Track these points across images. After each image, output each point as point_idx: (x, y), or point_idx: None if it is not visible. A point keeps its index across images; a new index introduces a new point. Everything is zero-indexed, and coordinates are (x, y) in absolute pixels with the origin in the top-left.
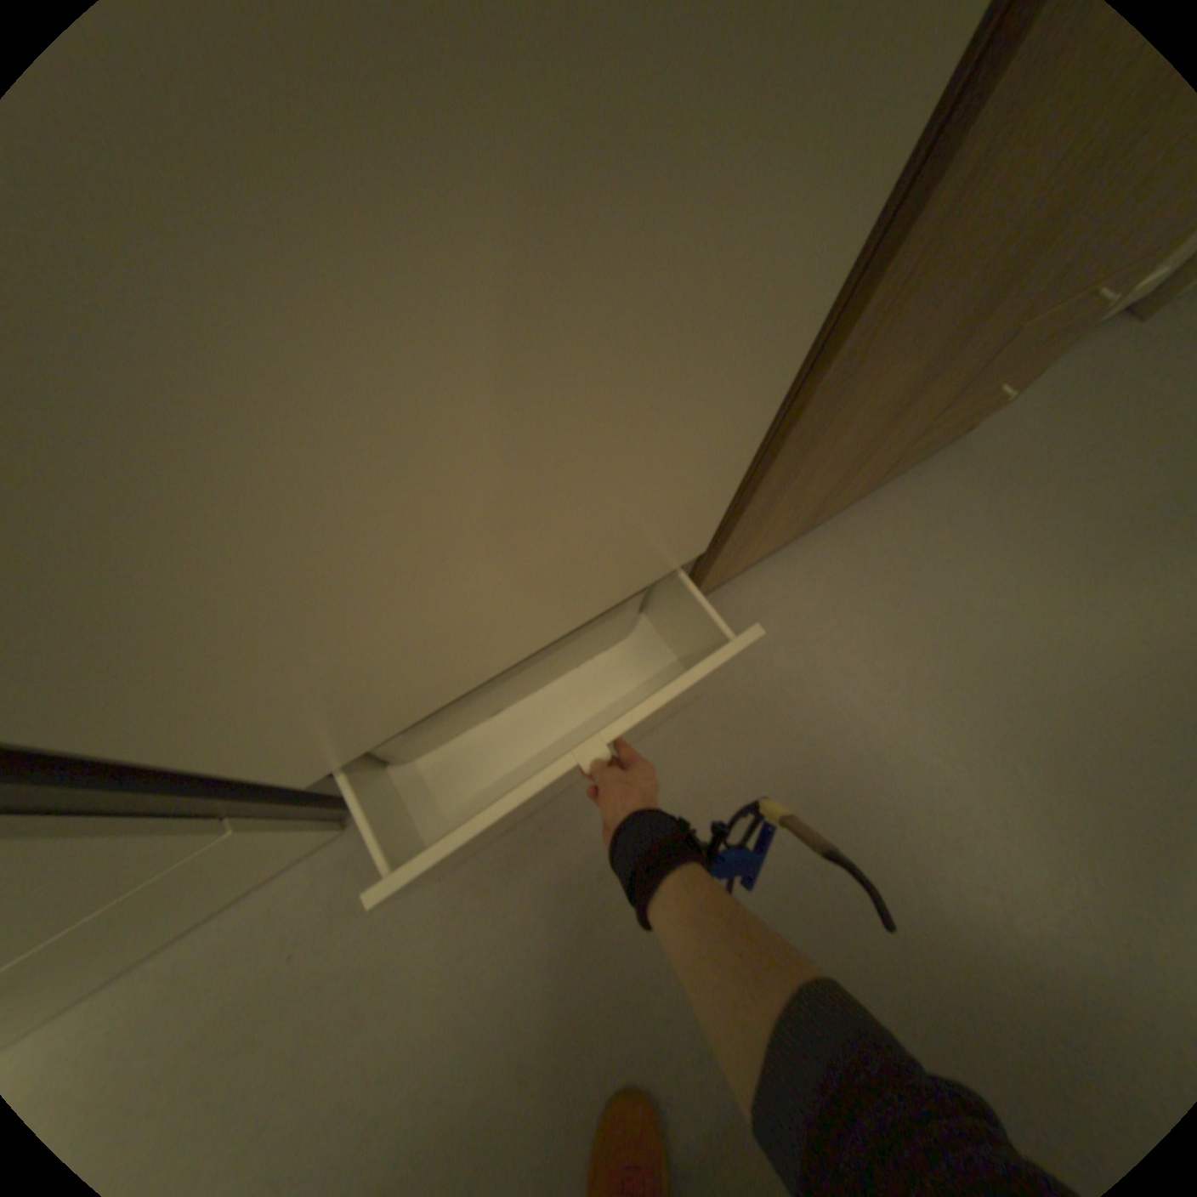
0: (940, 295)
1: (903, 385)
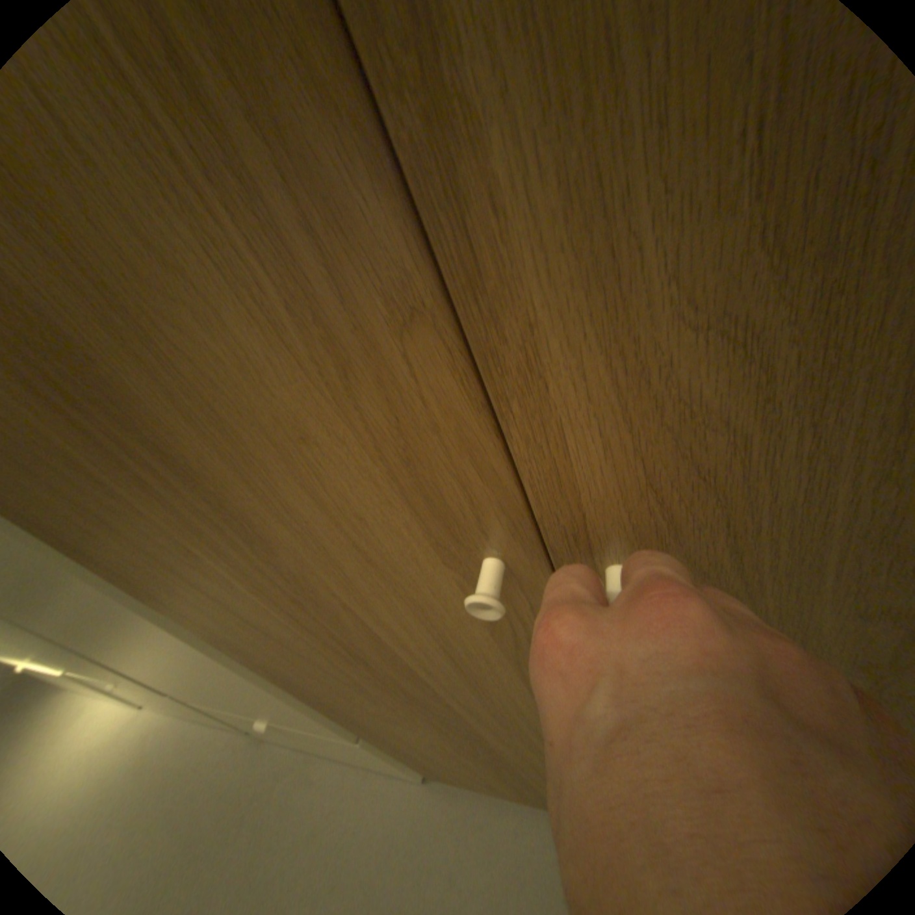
0: (354, 701)
1: (449, 746)
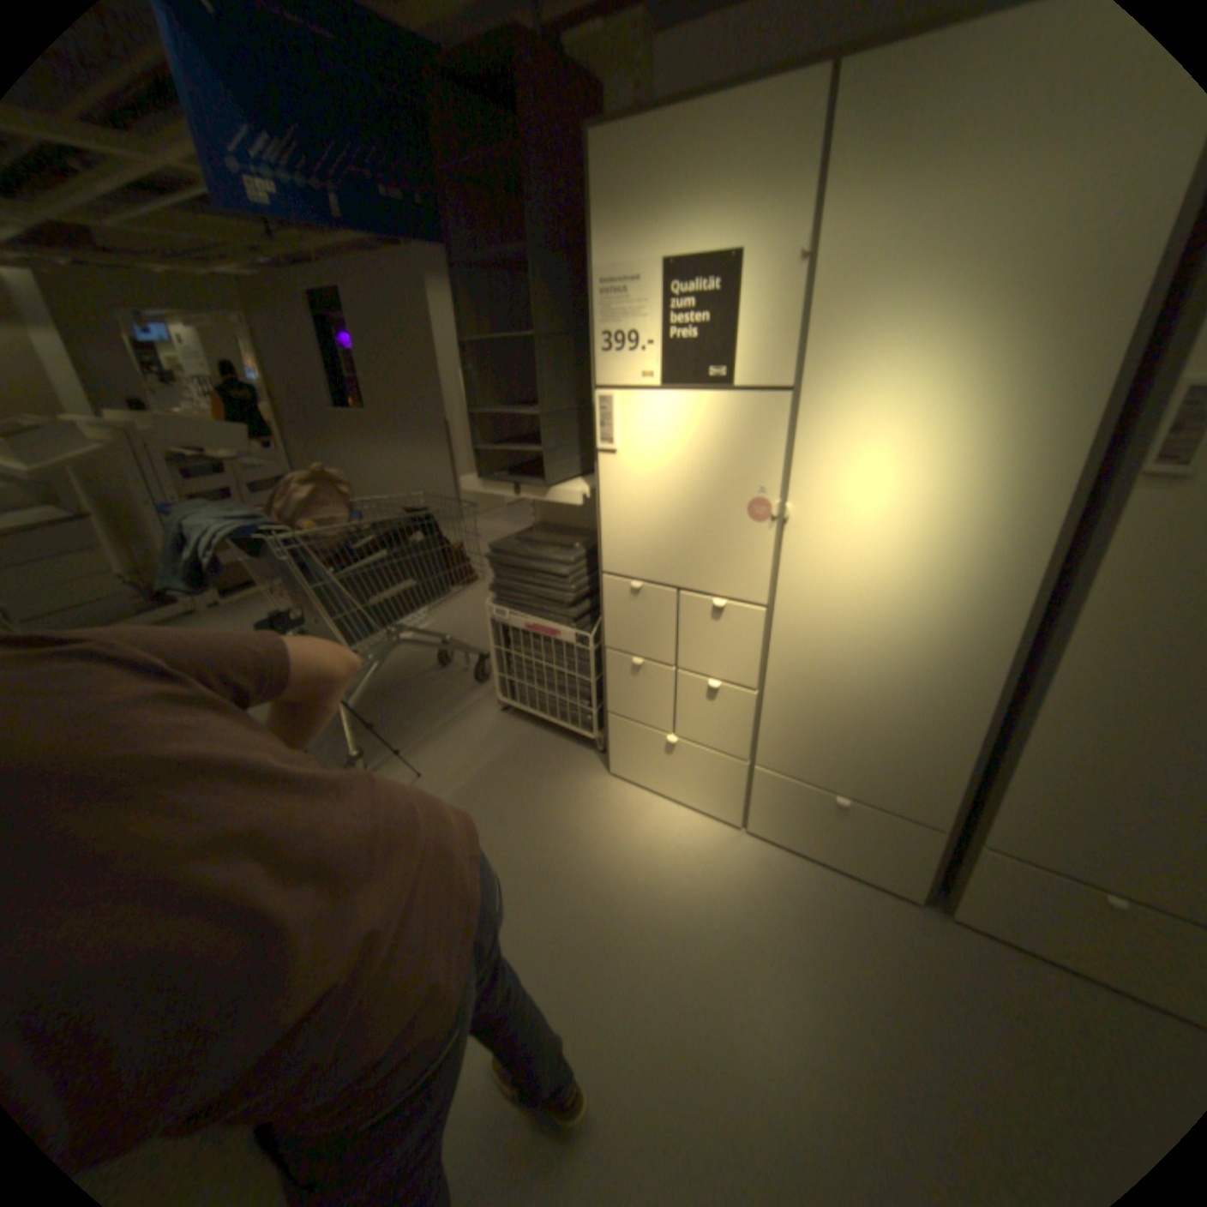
0: None
1: None
